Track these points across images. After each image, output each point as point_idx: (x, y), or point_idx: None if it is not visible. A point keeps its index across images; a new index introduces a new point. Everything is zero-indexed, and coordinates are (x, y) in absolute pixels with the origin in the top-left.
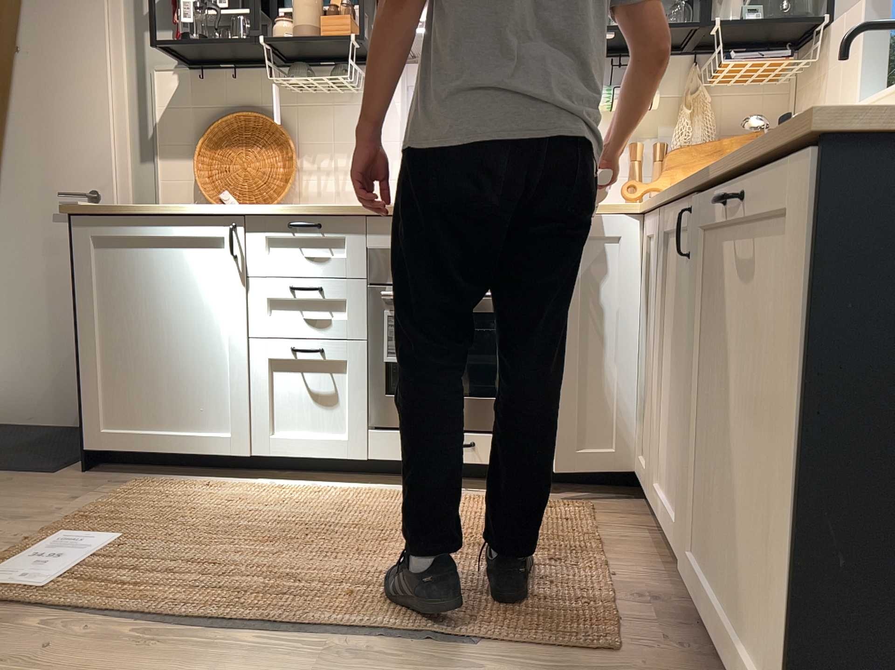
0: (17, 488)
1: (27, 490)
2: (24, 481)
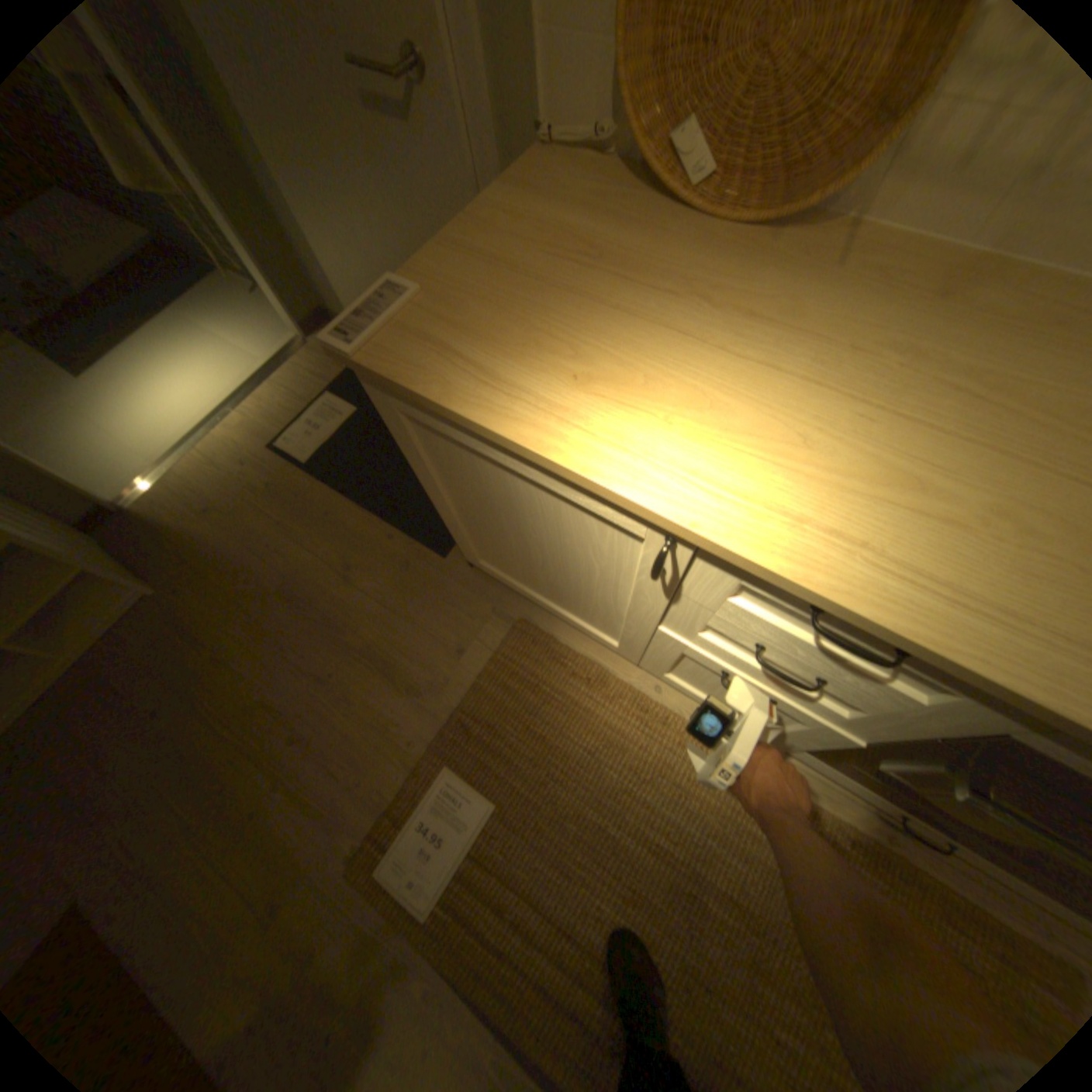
0: (413, 590)
1: (420, 602)
2: (419, 570)
